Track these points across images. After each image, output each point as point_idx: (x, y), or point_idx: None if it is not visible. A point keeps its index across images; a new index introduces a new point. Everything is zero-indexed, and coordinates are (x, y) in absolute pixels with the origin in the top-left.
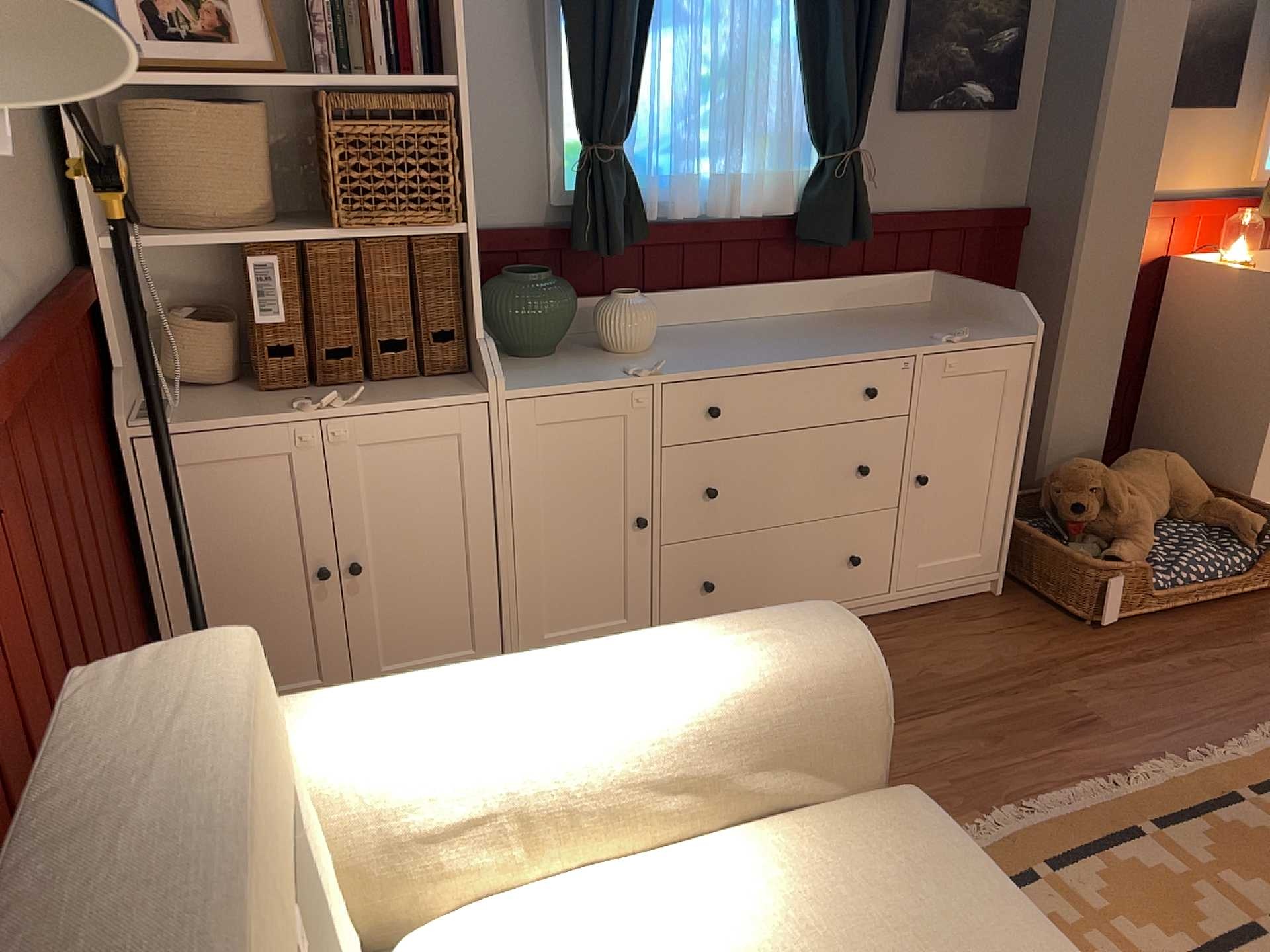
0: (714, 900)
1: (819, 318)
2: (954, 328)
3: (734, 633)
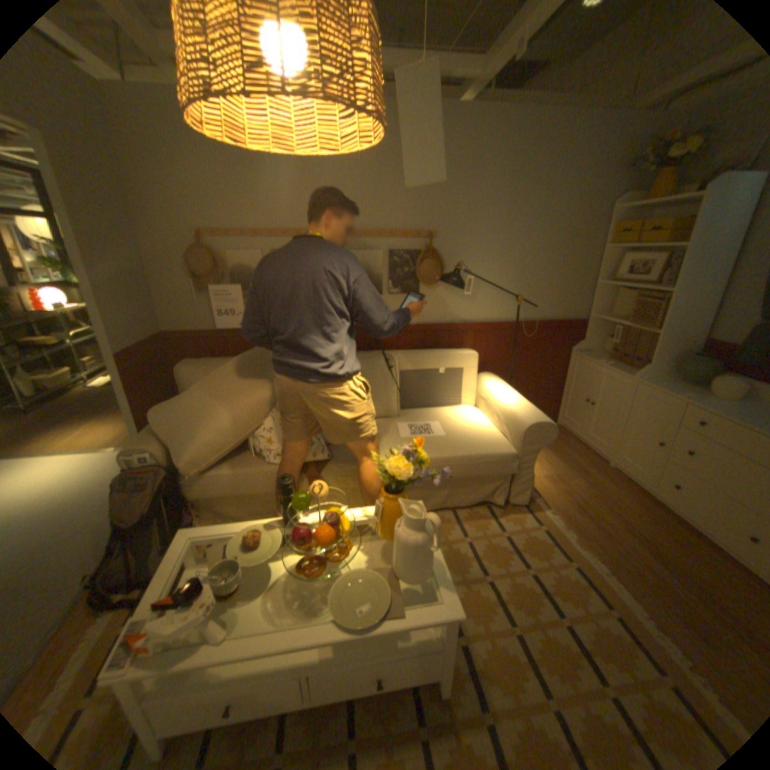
0: (480, 426)
1: None
2: None
3: (530, 409)
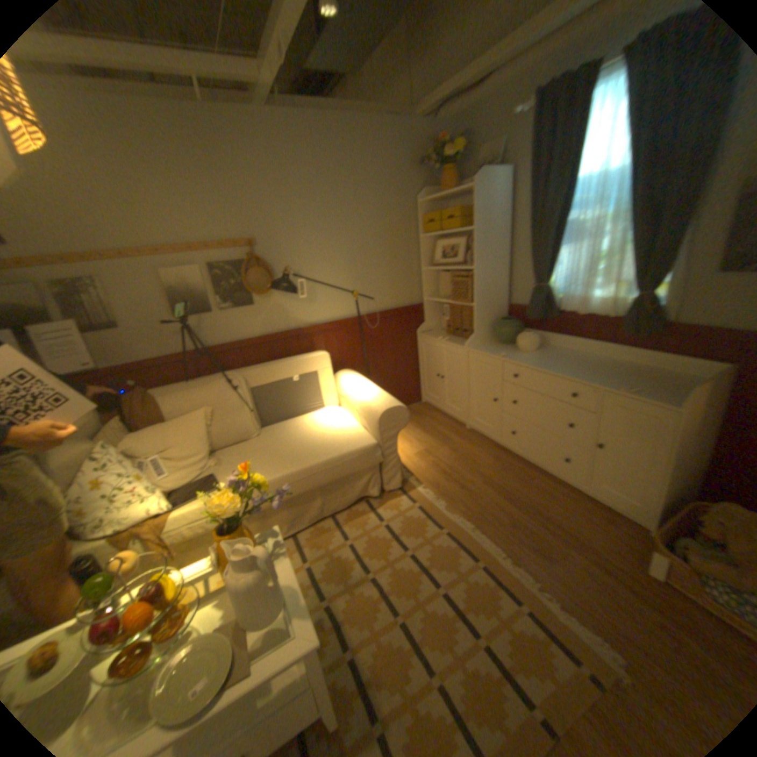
0: (341, 425)
1: (629, 366)
2: (661, 391)
3: (380, 398)
